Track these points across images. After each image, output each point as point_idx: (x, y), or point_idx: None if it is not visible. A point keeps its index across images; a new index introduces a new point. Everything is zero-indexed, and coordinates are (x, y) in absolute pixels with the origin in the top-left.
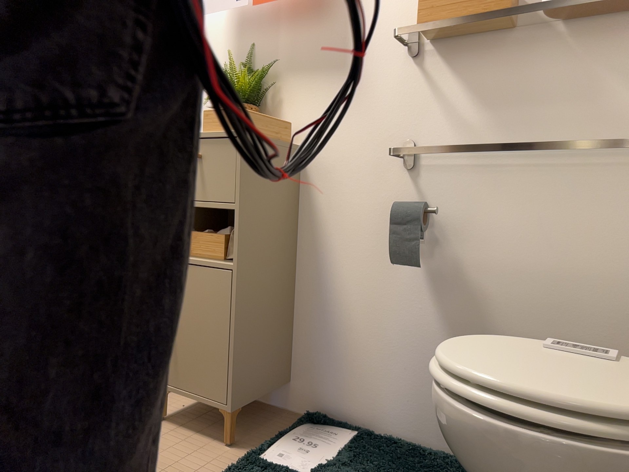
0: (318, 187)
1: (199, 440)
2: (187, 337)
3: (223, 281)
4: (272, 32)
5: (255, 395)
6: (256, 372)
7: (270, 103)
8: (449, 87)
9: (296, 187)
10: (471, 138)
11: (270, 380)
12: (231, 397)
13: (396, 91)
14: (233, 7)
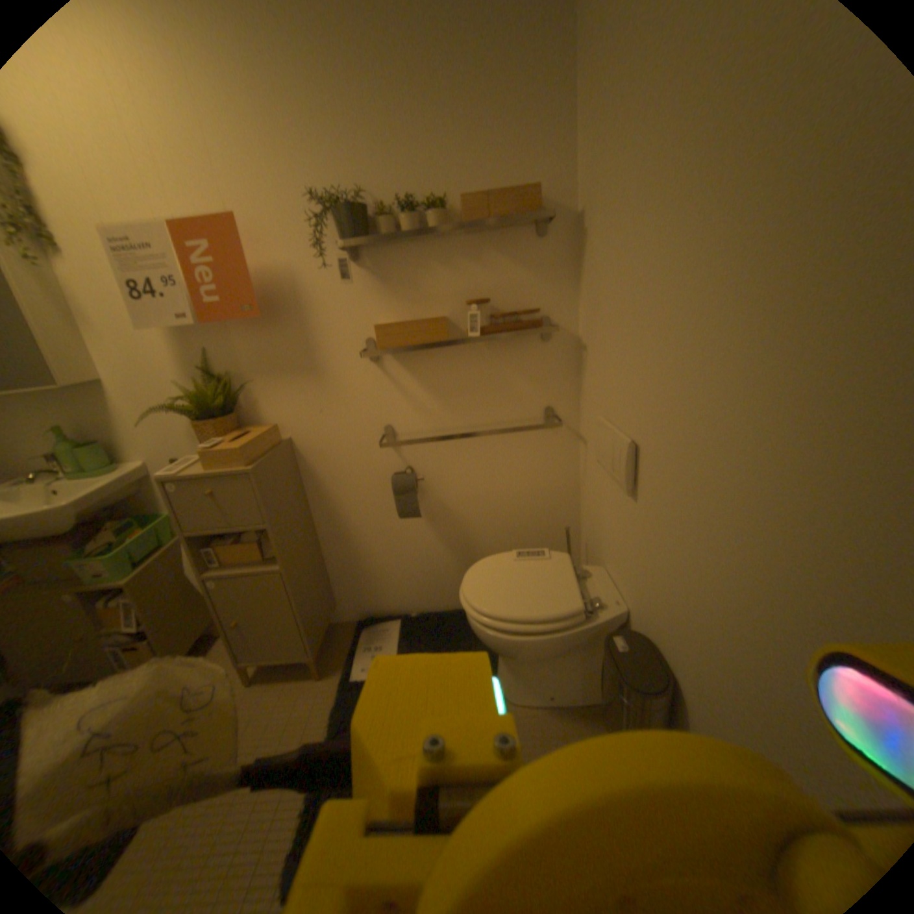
0: (319, 467)
1: (295, 691)
2: (253, 629)
3: (275, 582)
4: (222, 332)
5: (324, 637)
6: (320, 622)
7: (245, 401)
8: (413, 380)
9: (299, 471)
10: (437, 417)
11: (328, 618)
12: (311, 654)
13: (370, 386)
14: (171, 318)
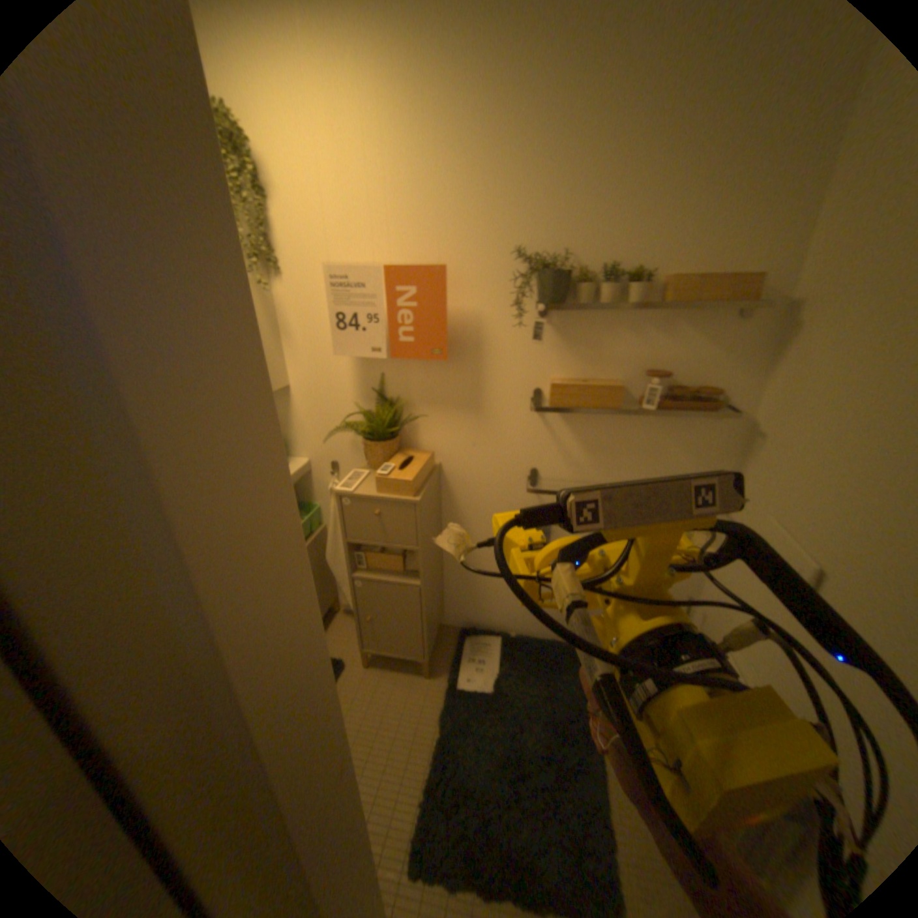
0: (457, 494)
1: (405, 685)
2: (381, 627)
3: (411, 596)
4: (401, 365)
5: (434, 643)
6: (433, 630)
7: (406, 426)
8: (567, 435)
9: (439, 494)
10: (582, 472)
11: (437, 625)
12: (425, 658)
13: (524, 433)
14: (366, 353)
